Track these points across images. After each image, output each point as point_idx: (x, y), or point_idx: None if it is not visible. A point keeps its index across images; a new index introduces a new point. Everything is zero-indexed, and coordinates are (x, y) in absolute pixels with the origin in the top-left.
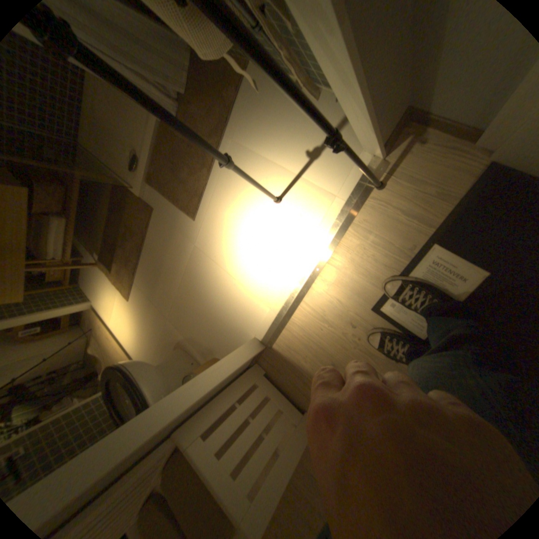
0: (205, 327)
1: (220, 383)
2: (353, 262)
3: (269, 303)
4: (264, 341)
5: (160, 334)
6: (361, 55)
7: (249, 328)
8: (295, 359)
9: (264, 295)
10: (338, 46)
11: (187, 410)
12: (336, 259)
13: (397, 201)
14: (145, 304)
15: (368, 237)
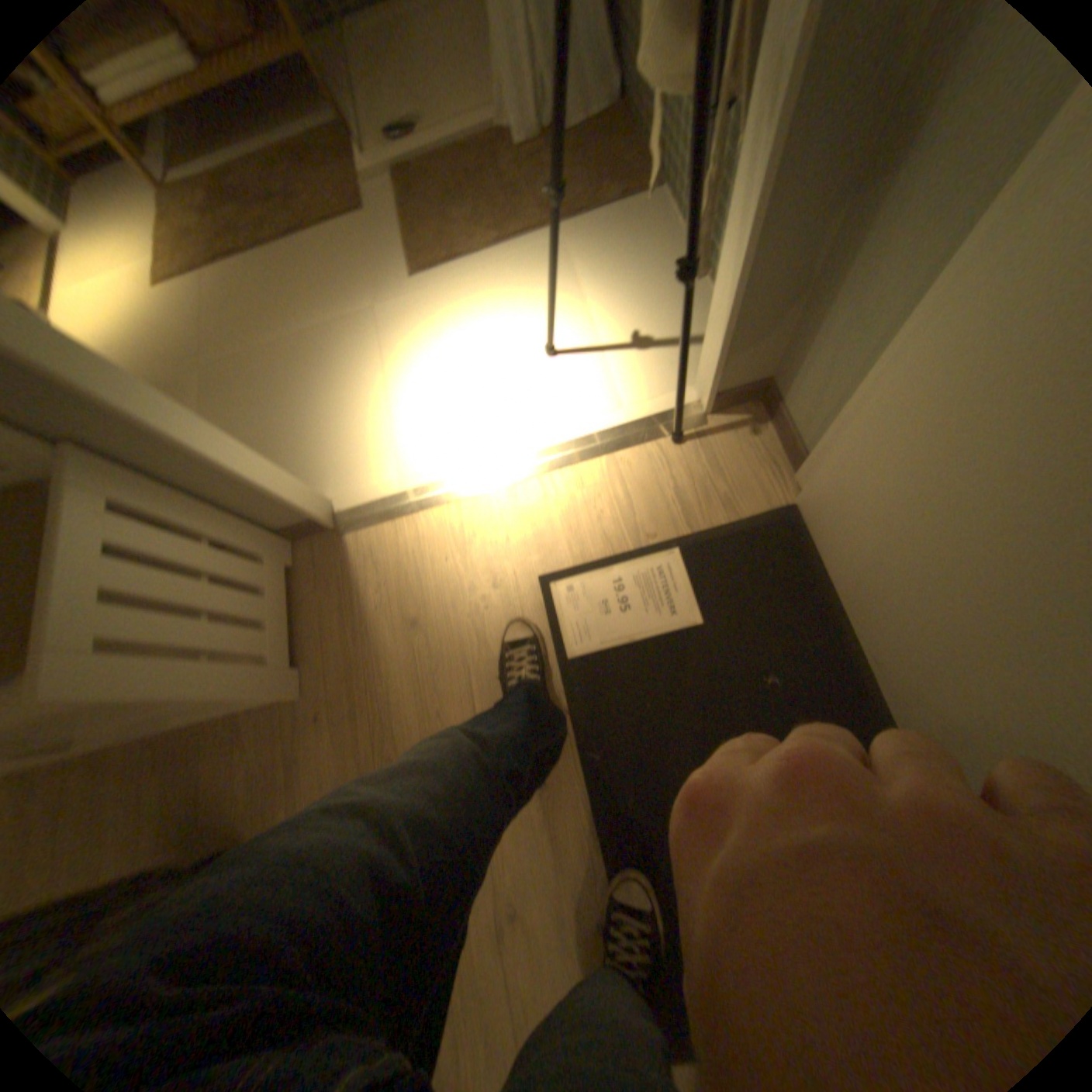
0: (258, 429)
1: (224, 471)
2: (569, 504)
3: (404, 471)
4: (339, 519)
5: (154, 381)
6: (770, 233)
7: (333, 483)
8: (361, 580)
9: (409, 454)
10: (761, 181)
11: (144, 428)
12: (552, 483)
13: (678, 473)
14: (182, 317)
15: (612, 488)
